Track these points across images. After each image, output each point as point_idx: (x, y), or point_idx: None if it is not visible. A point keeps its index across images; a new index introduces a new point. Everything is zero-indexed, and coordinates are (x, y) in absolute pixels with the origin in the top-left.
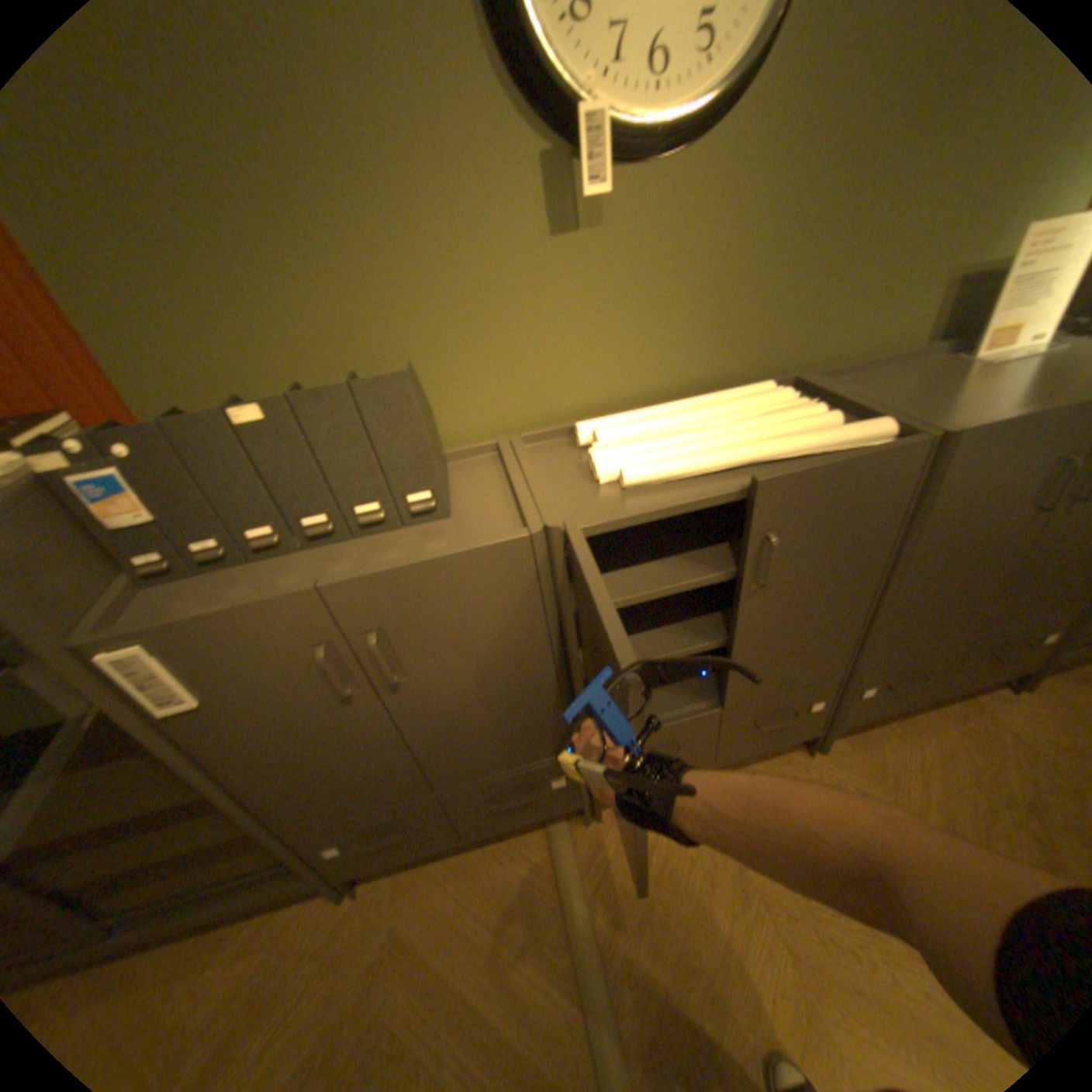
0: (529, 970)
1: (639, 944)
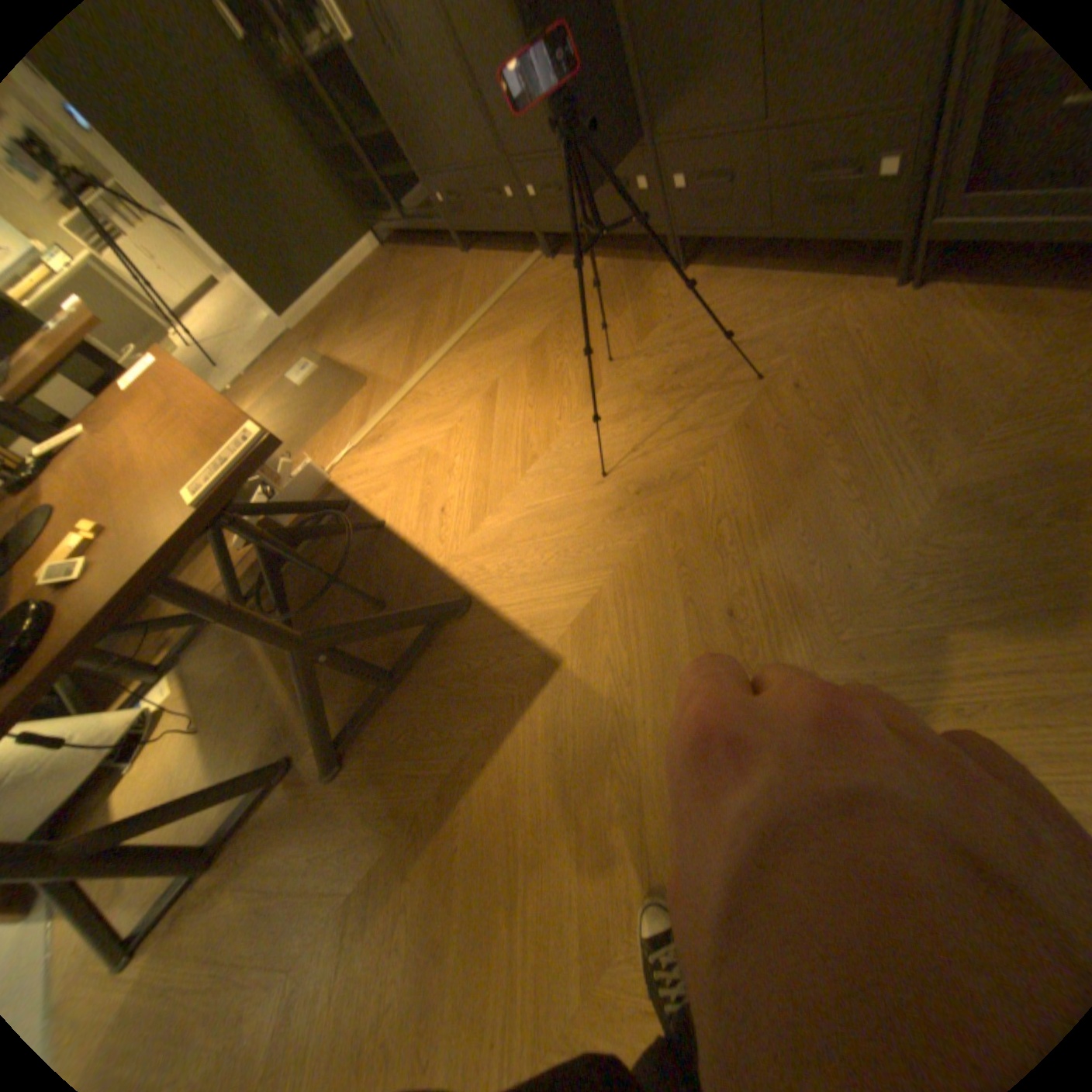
0: (480, 293)
1: (511, 302)
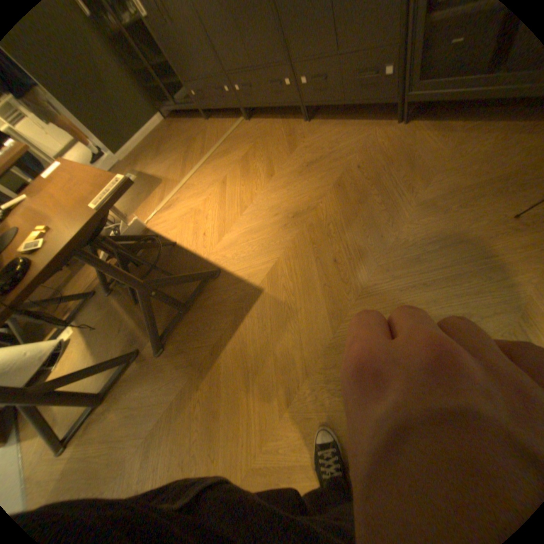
0: (215, 138)
1: (230, 141)
